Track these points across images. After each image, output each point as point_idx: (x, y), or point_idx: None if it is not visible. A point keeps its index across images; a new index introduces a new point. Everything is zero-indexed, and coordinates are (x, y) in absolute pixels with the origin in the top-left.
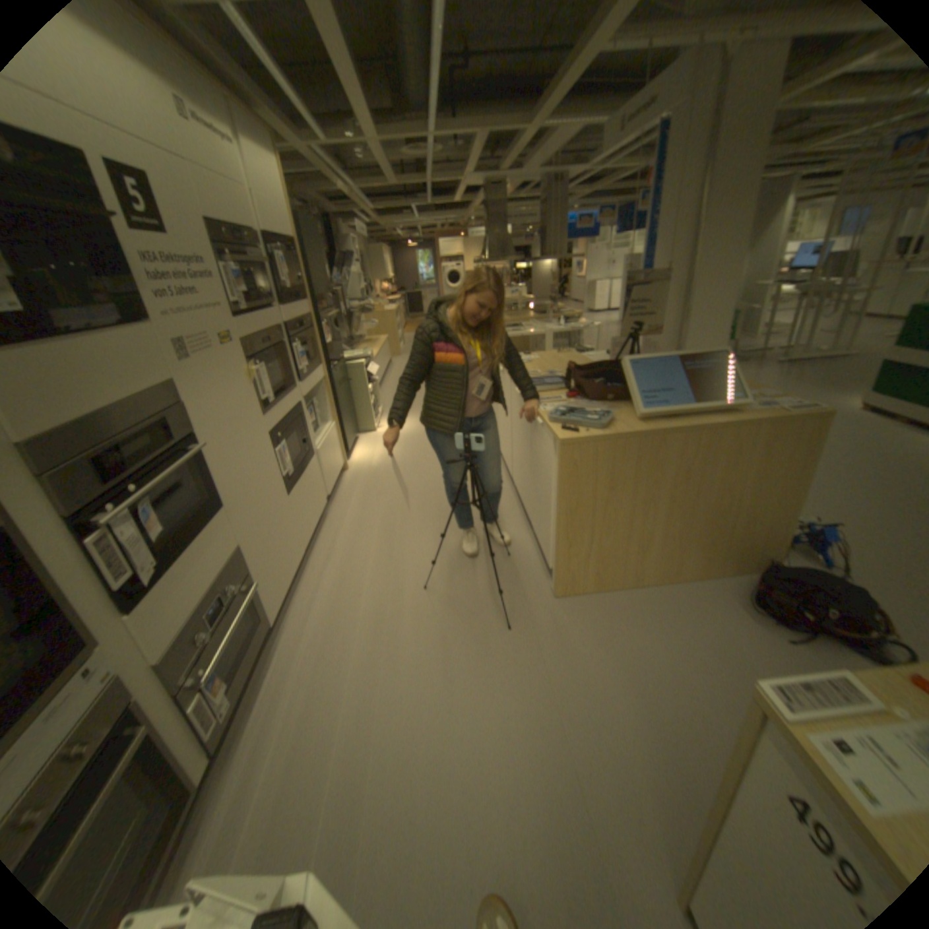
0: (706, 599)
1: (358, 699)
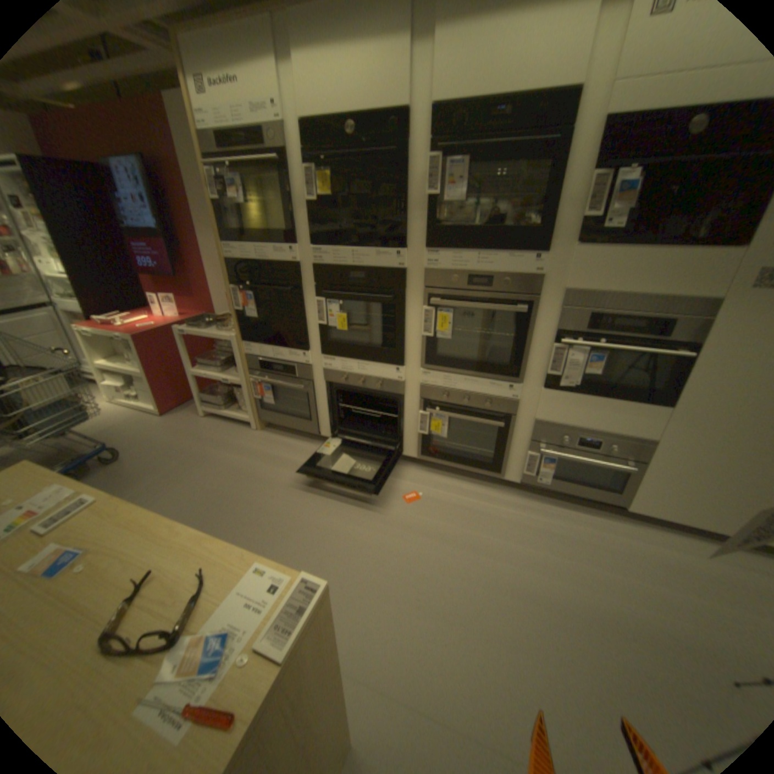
0: None
1: (564, 574)
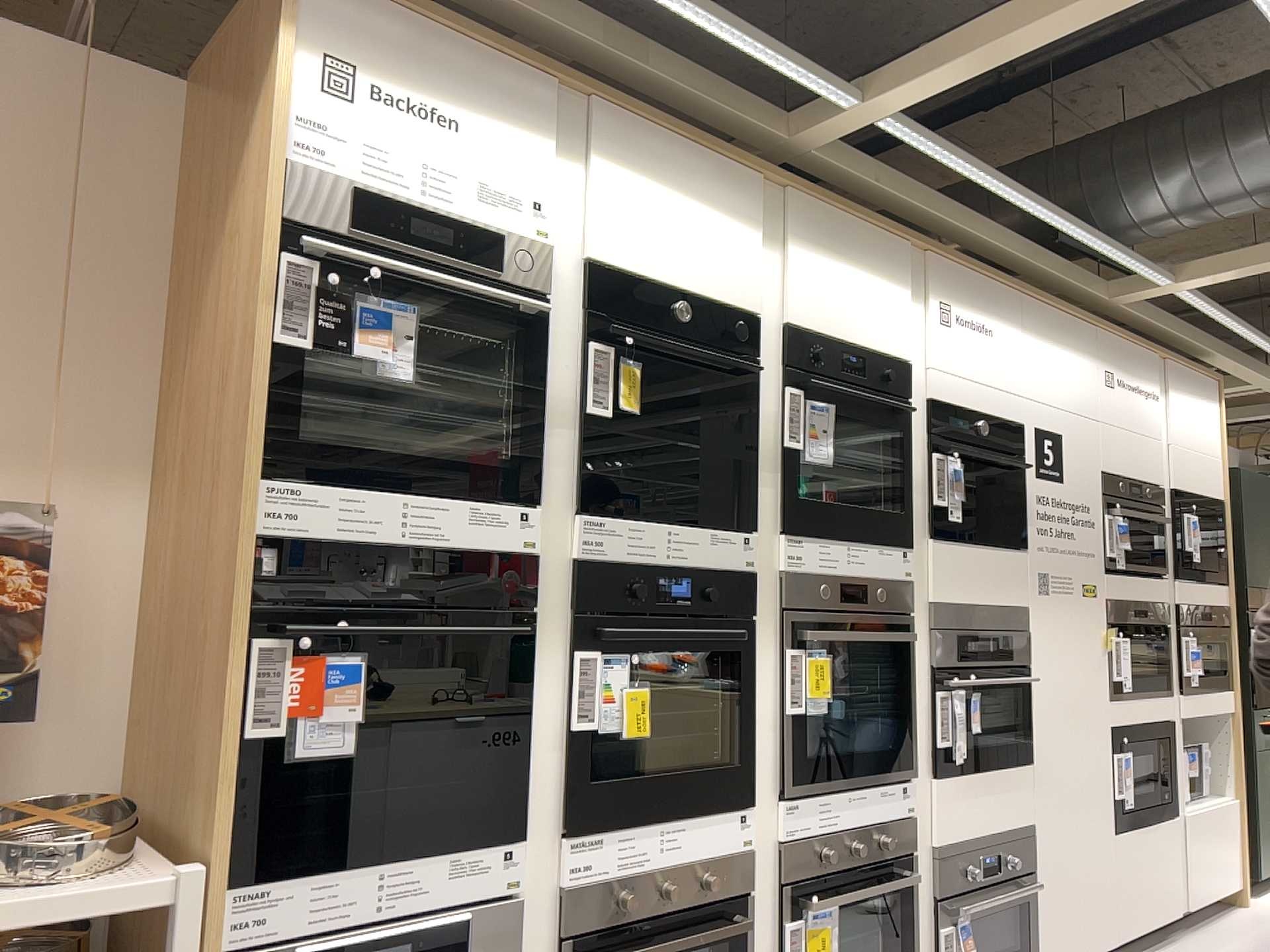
0: None
1: None
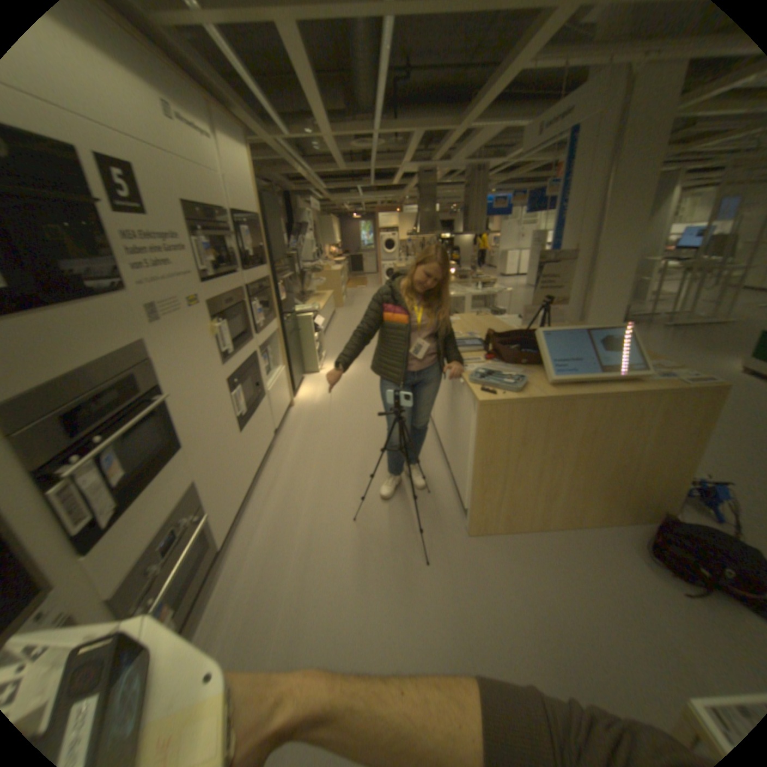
0: (607, 546)
1: (292, 625)
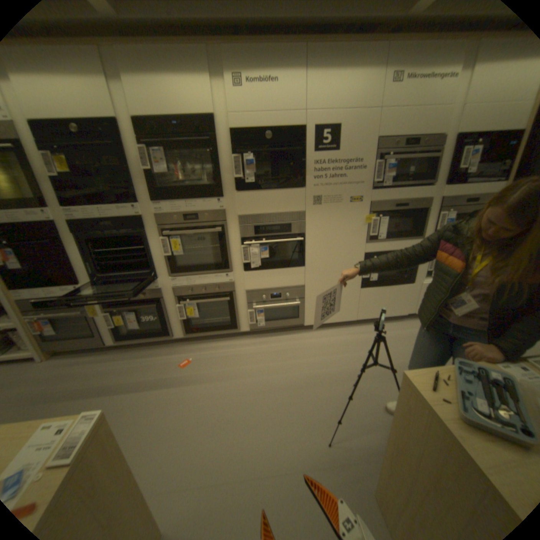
0: None
1: (278, 371)
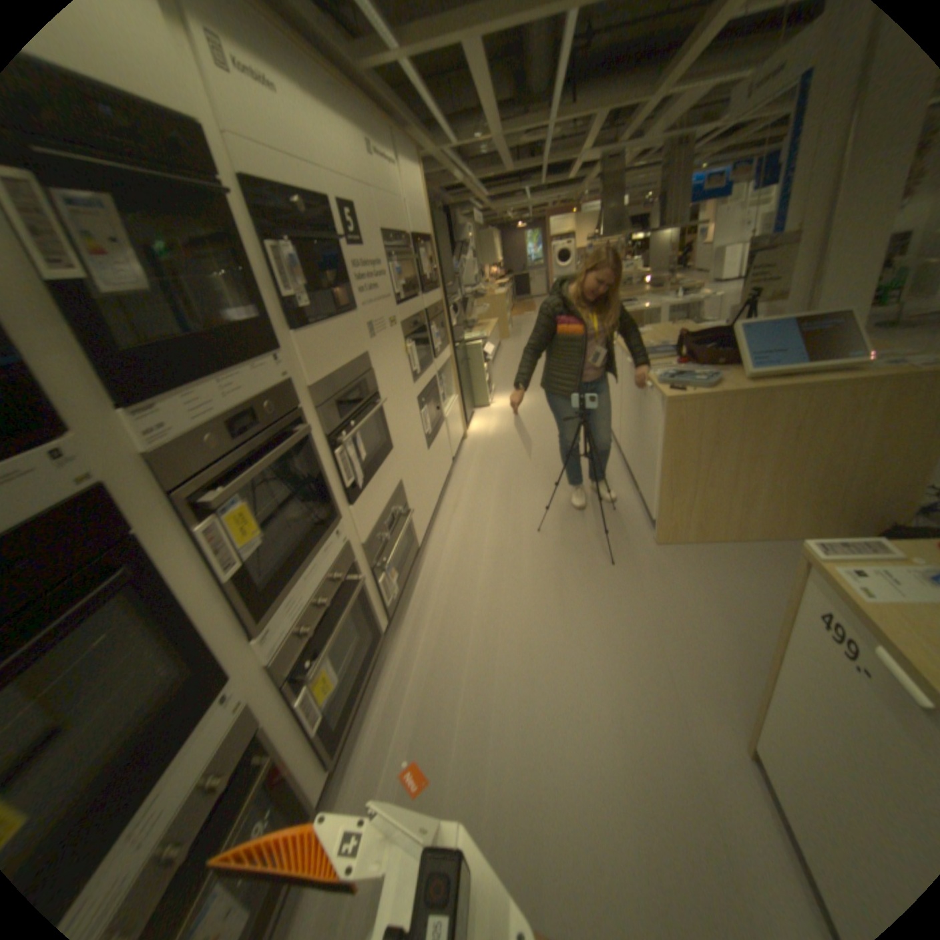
0: None
1: (488, 602)
